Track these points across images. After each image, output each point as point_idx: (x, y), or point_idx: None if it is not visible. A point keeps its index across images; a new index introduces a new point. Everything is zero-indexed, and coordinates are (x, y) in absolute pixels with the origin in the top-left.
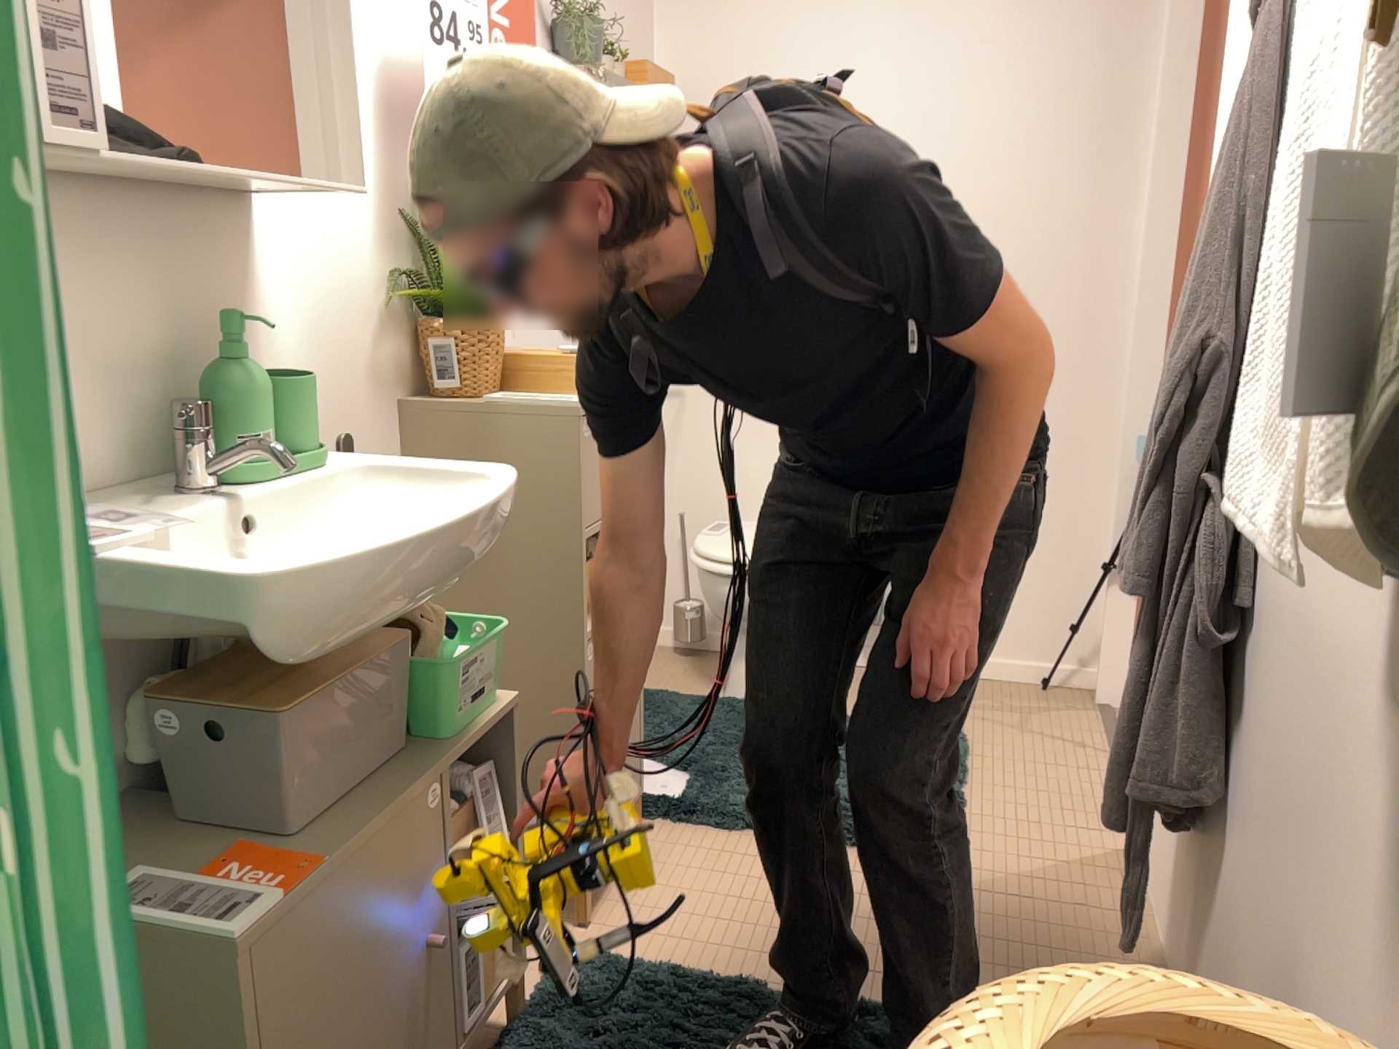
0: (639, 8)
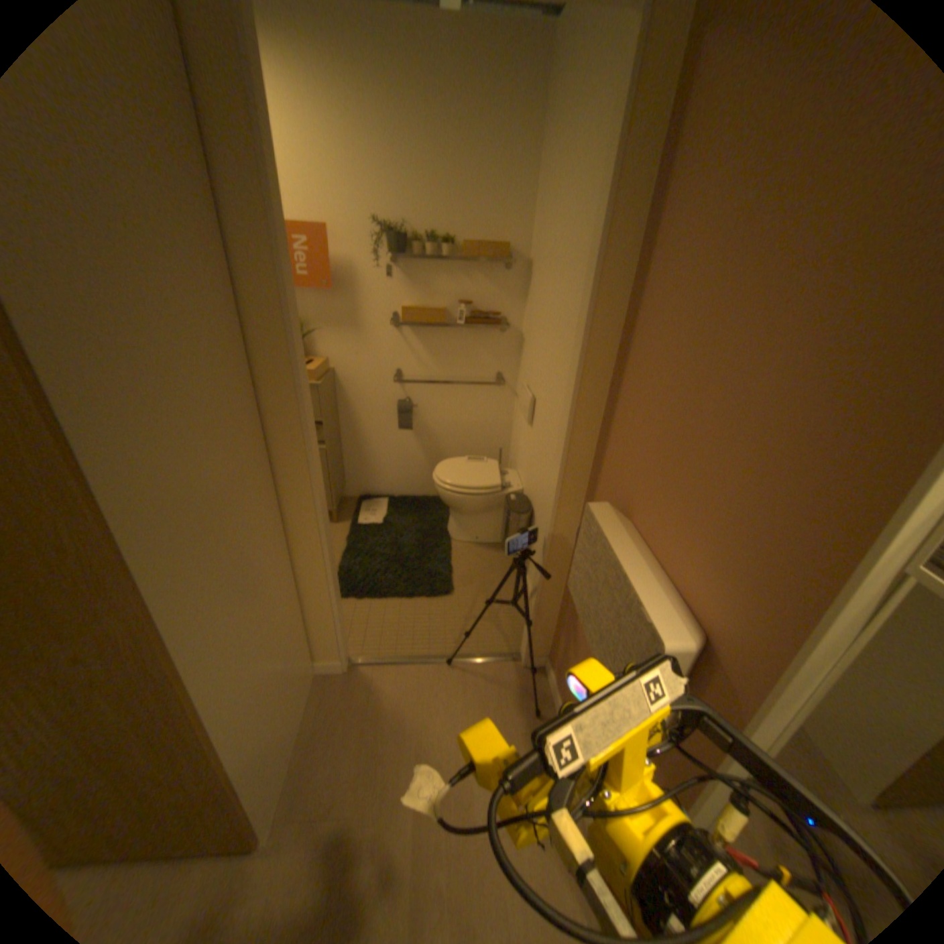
0: (511, 201)
